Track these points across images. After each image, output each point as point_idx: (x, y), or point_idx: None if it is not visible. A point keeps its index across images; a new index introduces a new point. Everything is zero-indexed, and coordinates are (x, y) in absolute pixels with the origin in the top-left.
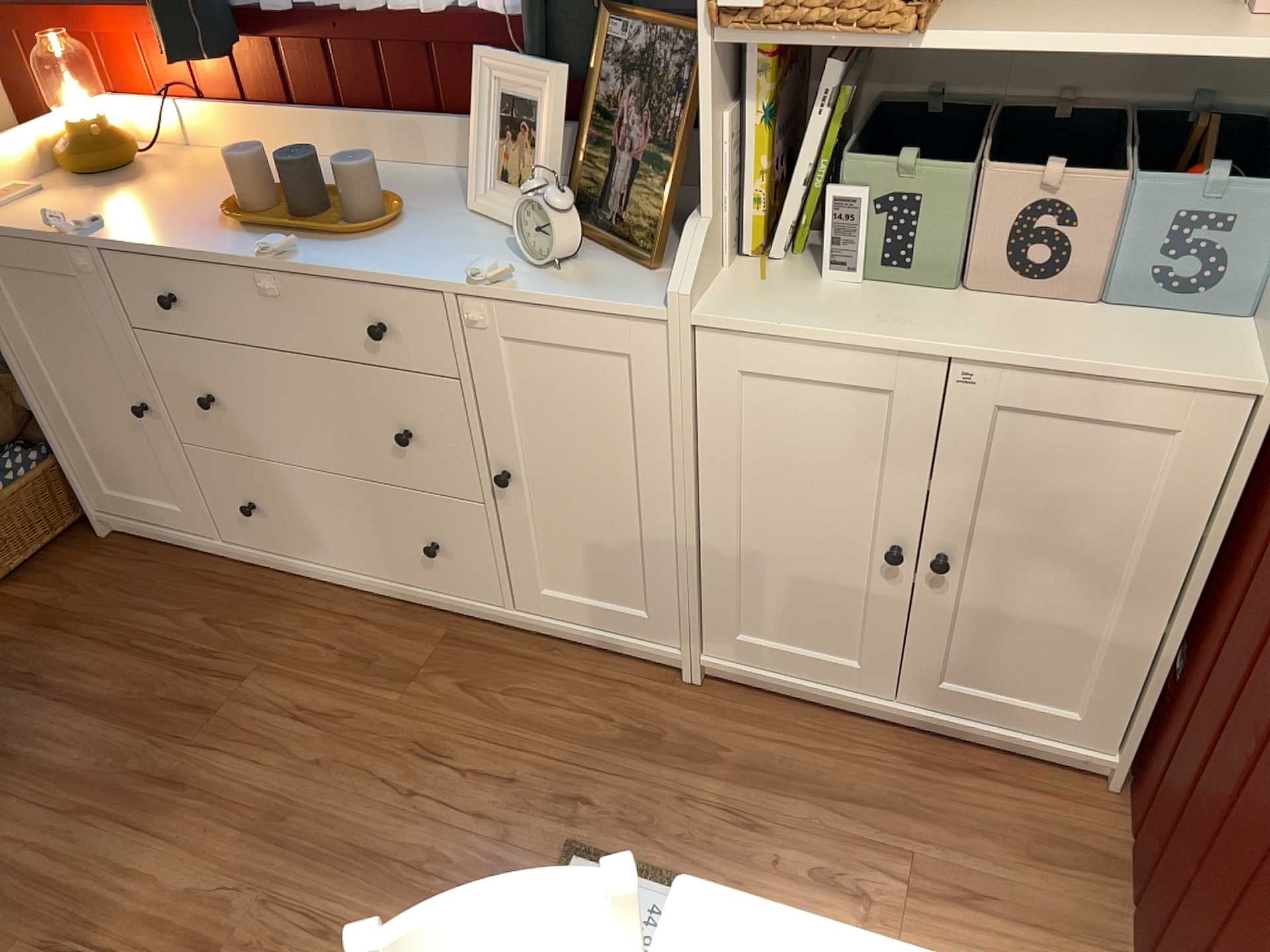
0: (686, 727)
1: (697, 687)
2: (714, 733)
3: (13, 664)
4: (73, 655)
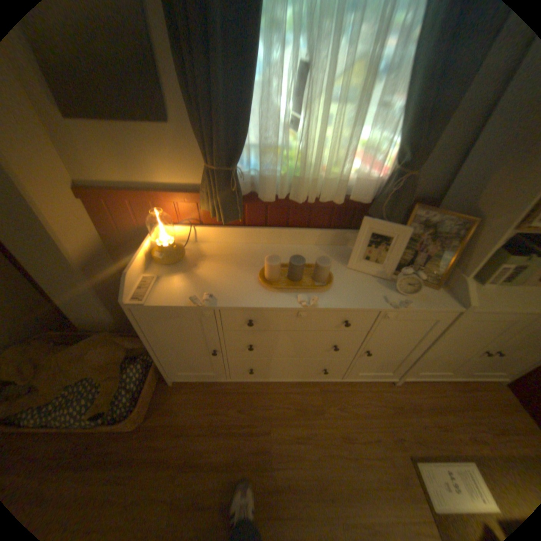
0: (406, 402)
1: (398, 387)
2: (414, 402)
3: (173, 461)
4: (196, 447)
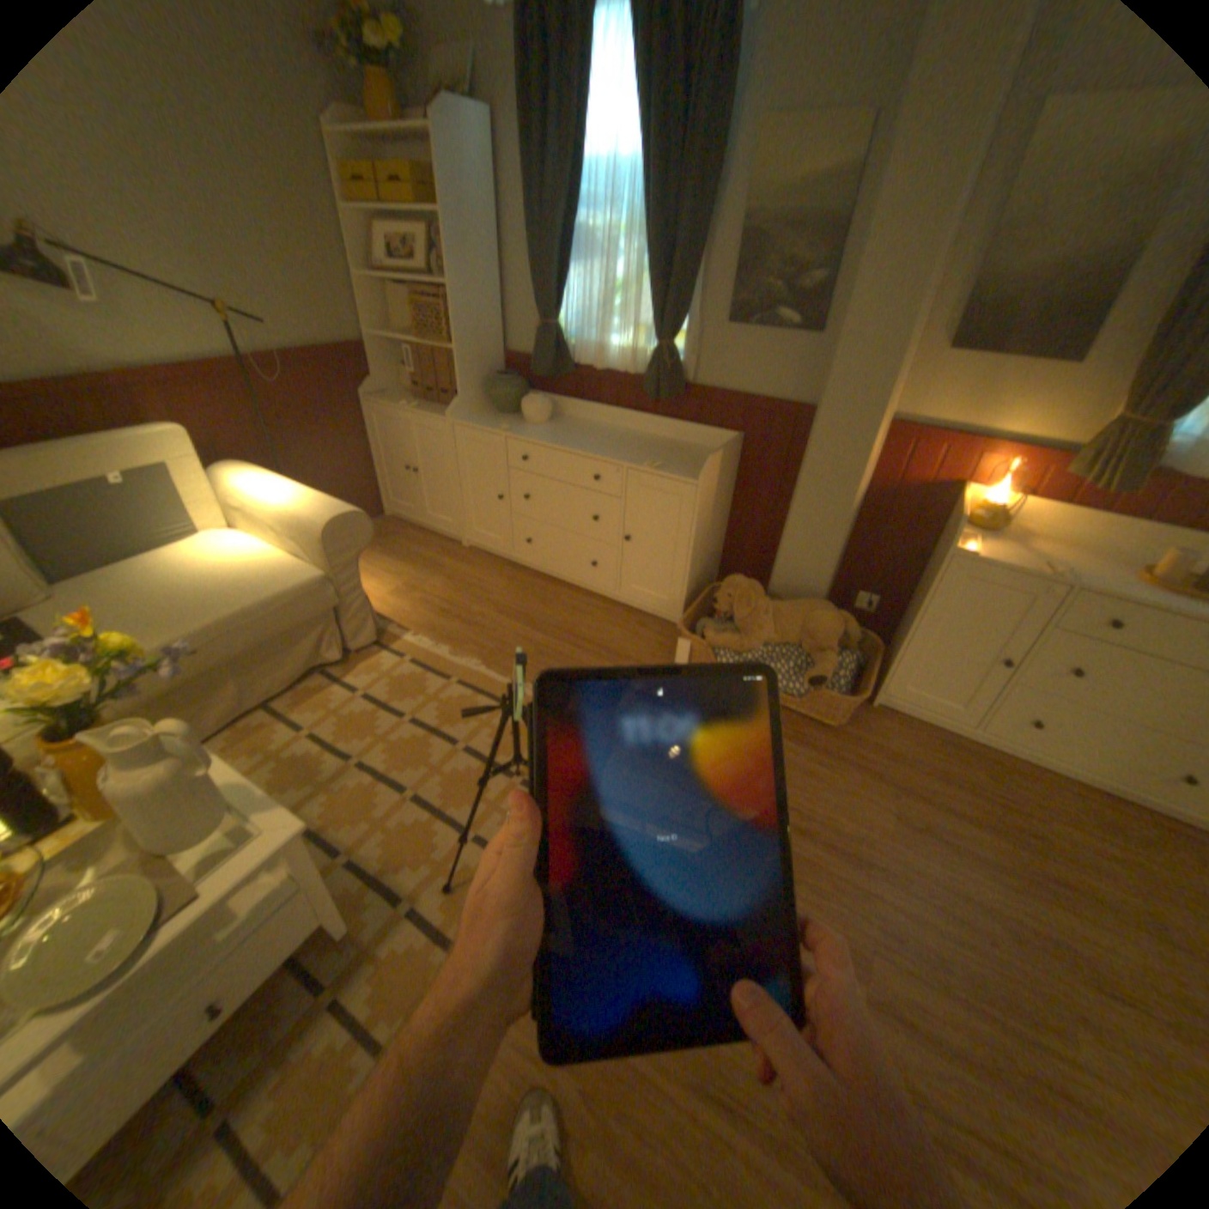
0: None
1: None
2: None
3: (893, 782)
4: (924, 784)
